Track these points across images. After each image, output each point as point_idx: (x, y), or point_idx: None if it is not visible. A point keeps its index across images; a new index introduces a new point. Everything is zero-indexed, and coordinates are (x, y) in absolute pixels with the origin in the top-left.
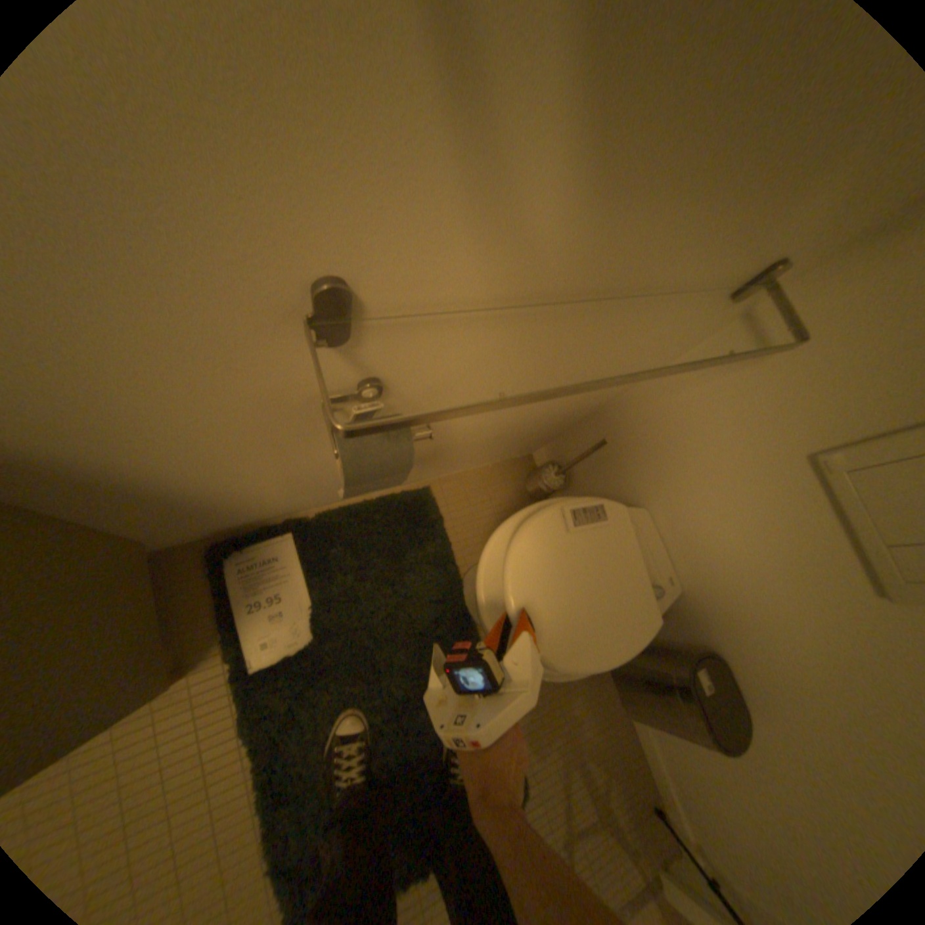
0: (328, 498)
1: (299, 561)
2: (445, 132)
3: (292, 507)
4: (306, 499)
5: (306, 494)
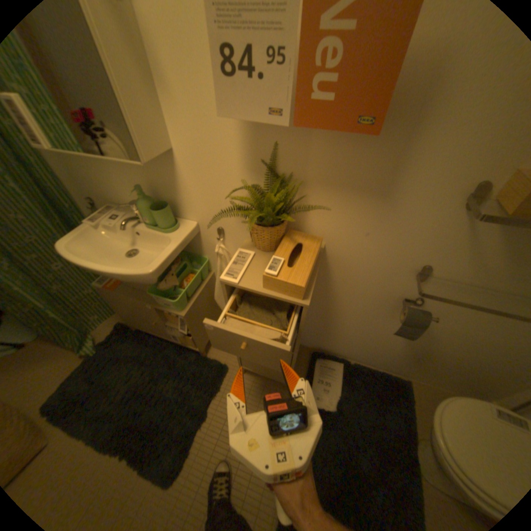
0: (364, 358)
1: (343, 377)
2: (468, 247)
3: (349, 353)
4: (358, 352)
5: (360, 348)
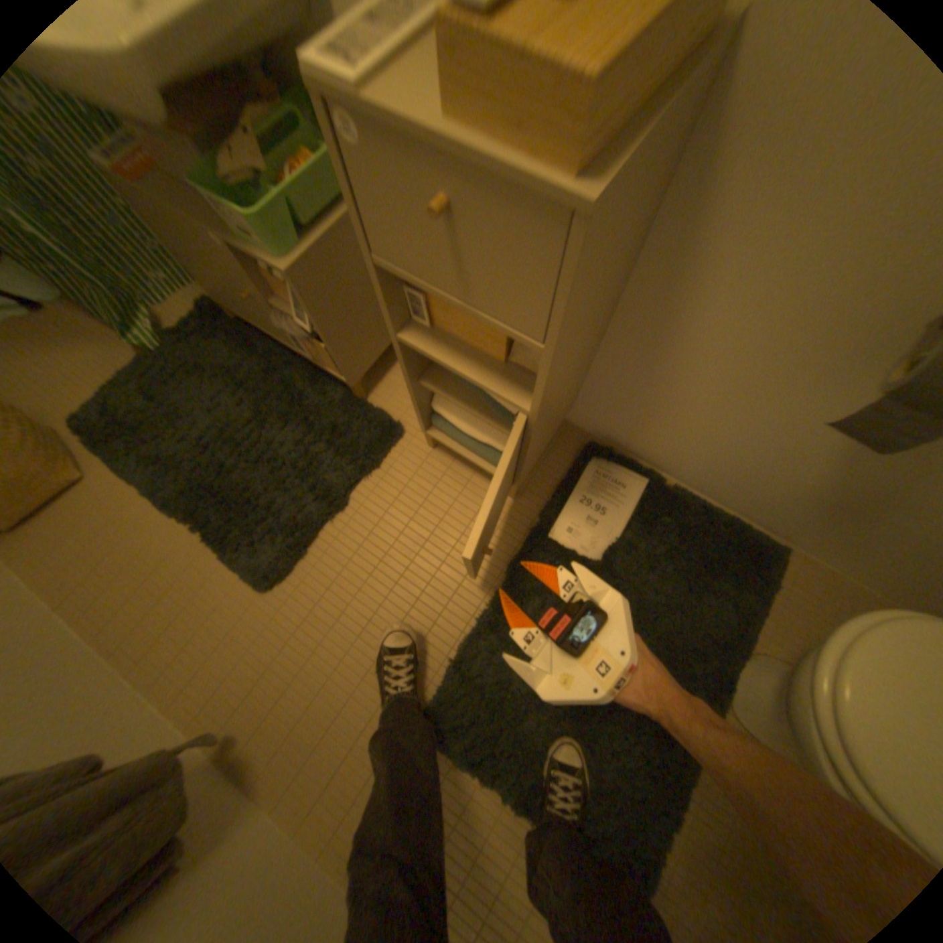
0: (705, 478)
1: (640, 503)
2: None
3: (674, 460)
4: (695, 461)
5: (705, 454)
